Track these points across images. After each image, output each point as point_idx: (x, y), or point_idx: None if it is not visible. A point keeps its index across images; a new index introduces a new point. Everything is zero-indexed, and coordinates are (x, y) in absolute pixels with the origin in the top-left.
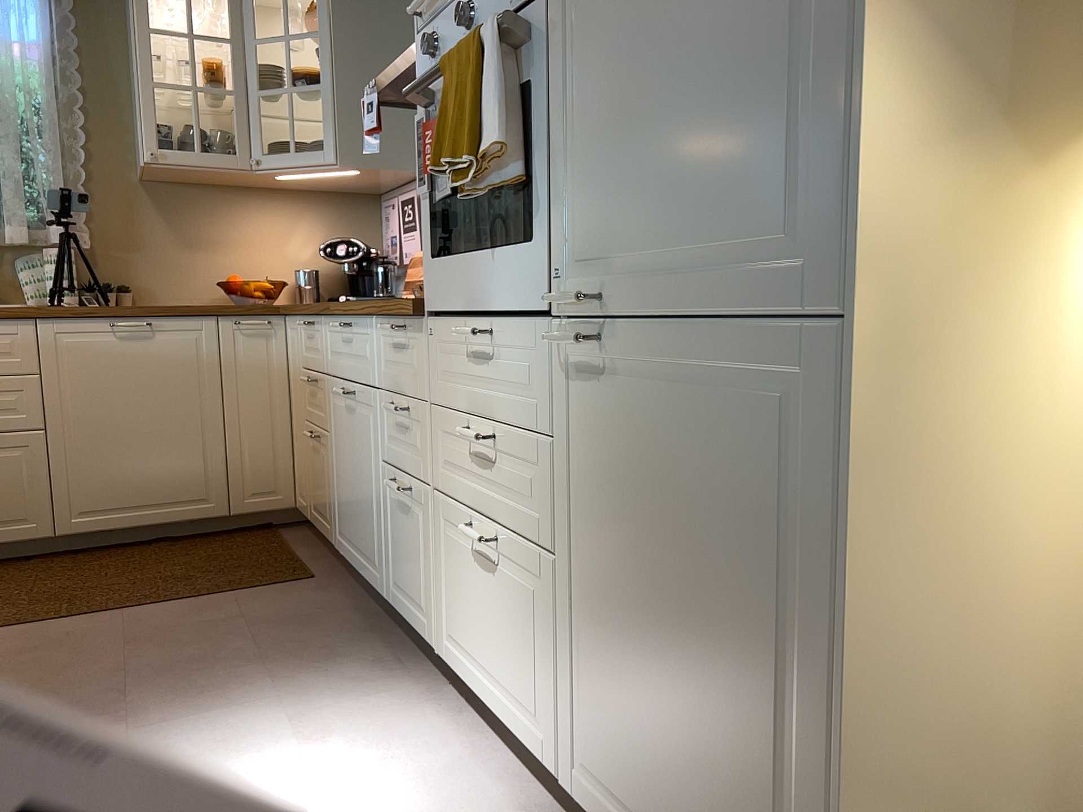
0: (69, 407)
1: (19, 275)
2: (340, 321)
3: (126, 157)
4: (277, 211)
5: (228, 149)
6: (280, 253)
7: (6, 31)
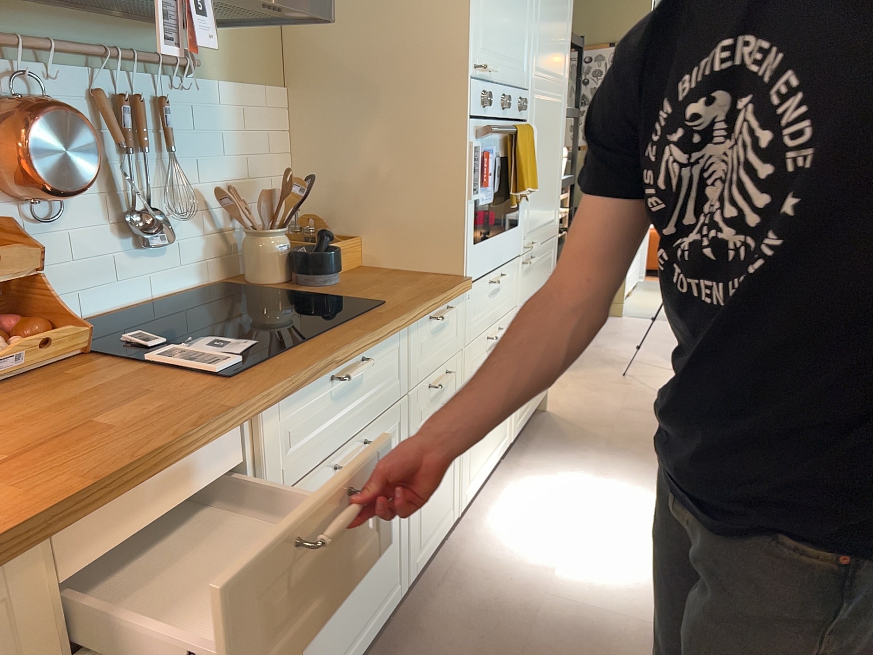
0: None
1: None
2: (332, 374)
3: None
4: None
5: None
6: None
7: None
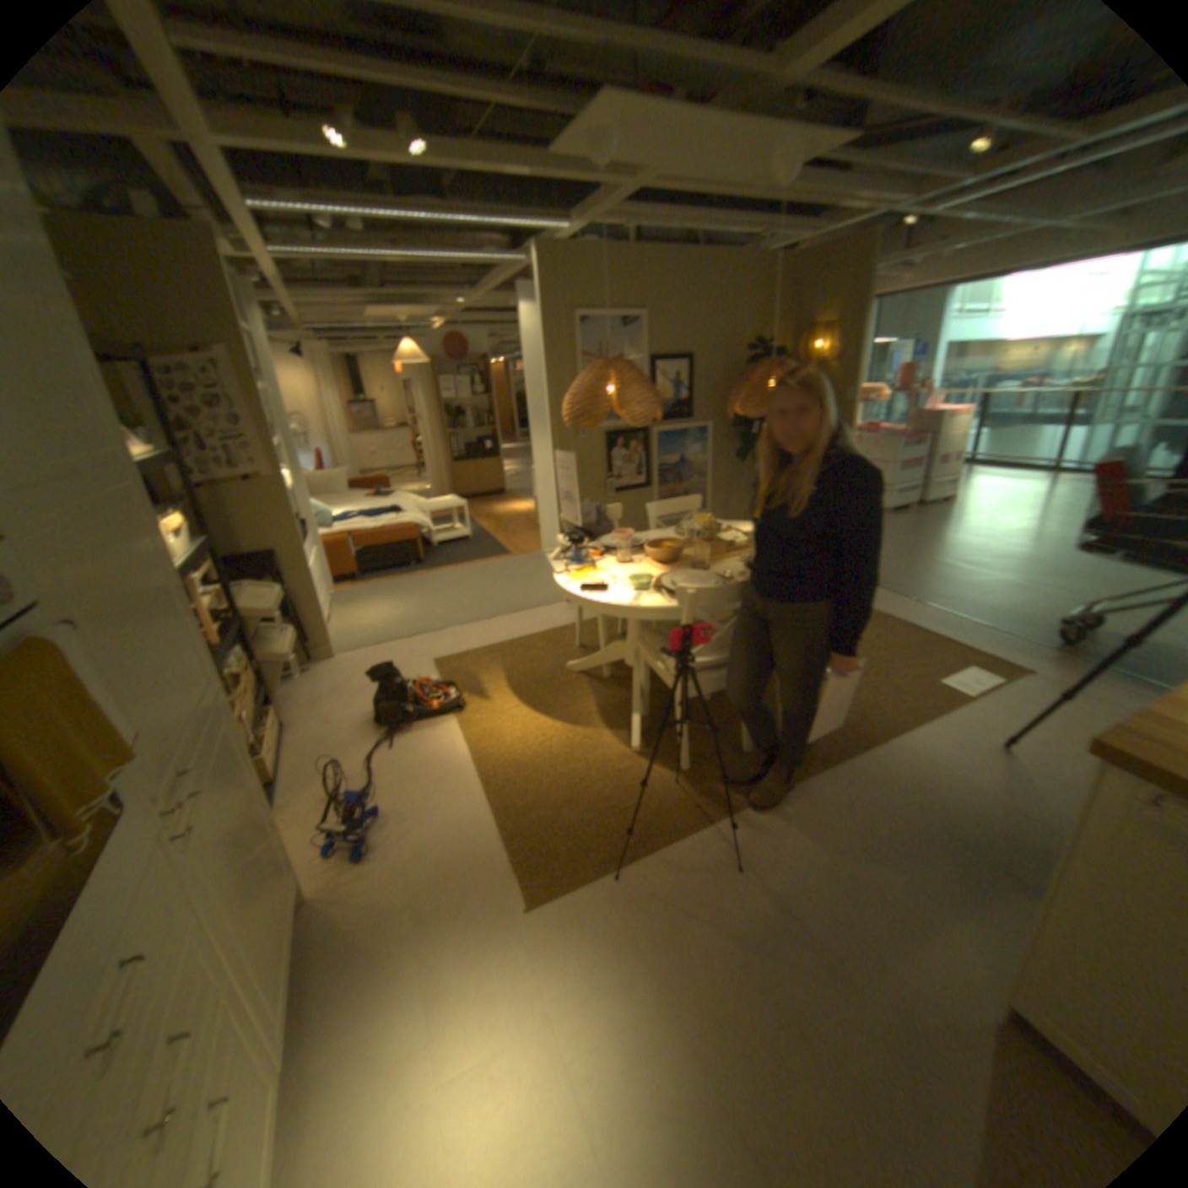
0: None
1: None
2: None
3: None
4: None
5: None
6: None
7: None
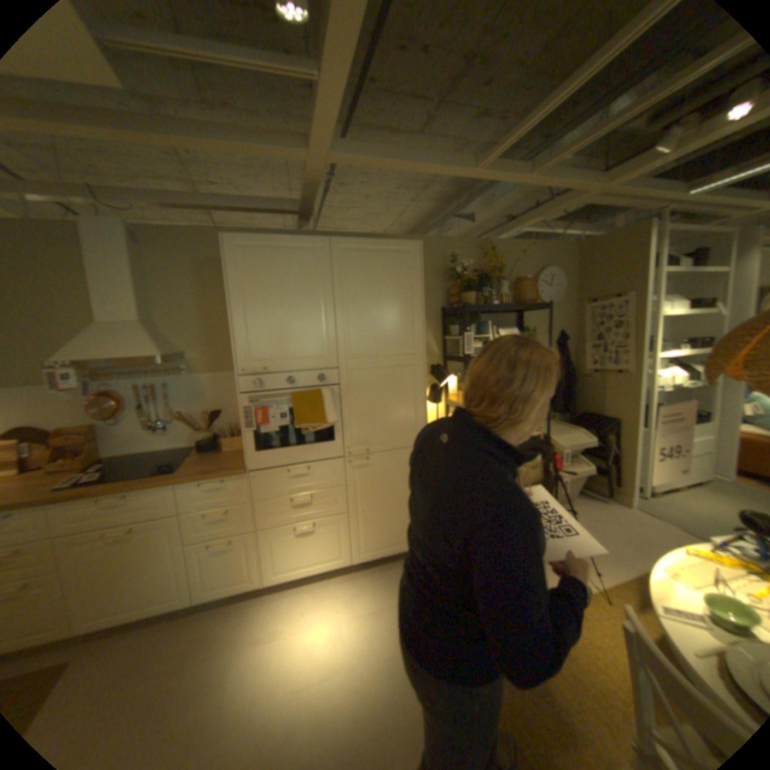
0: None
1: None
2: (95, 501)
3: None
4: None
5: None
6: None
7: None
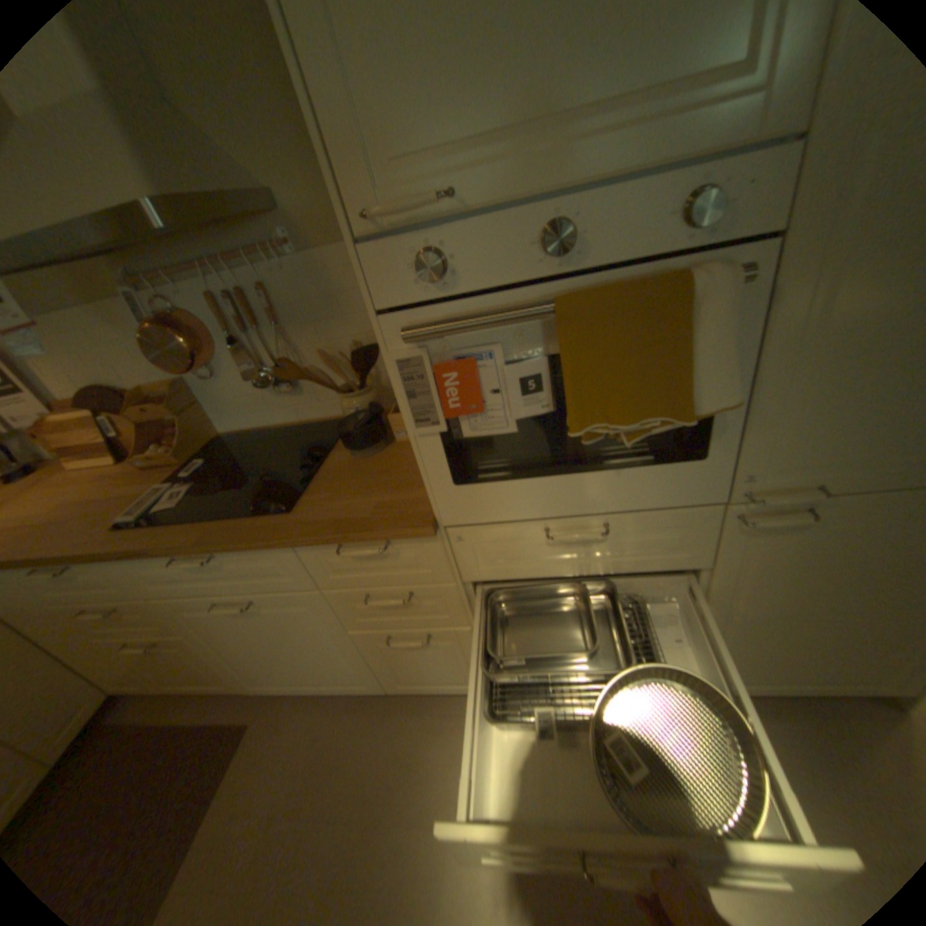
0: None
1: None
2: (174, 556)
3: None
4: None
5: None
6: None
7: None
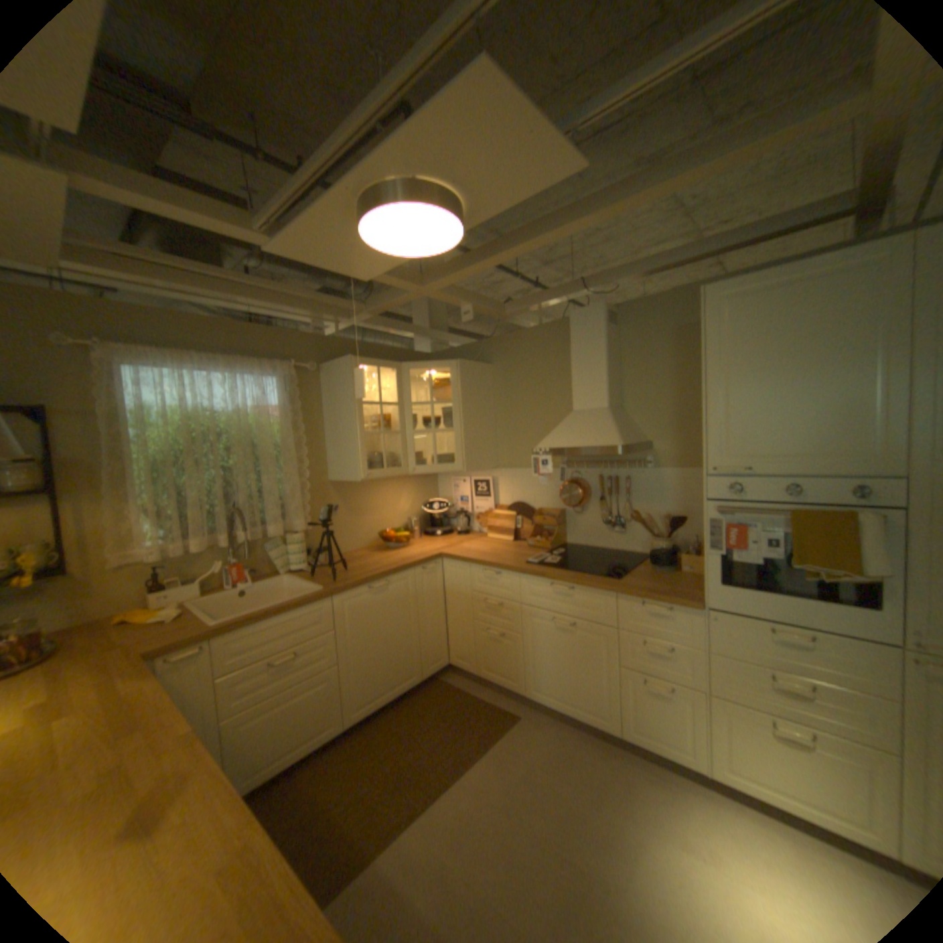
0: (350, 646)
1: (266, 555)
2: (554, 583)
3: (322, 470)
4: (394, 487)
5: (393, 464)
6: (396, 511)
7: (260, 403)
